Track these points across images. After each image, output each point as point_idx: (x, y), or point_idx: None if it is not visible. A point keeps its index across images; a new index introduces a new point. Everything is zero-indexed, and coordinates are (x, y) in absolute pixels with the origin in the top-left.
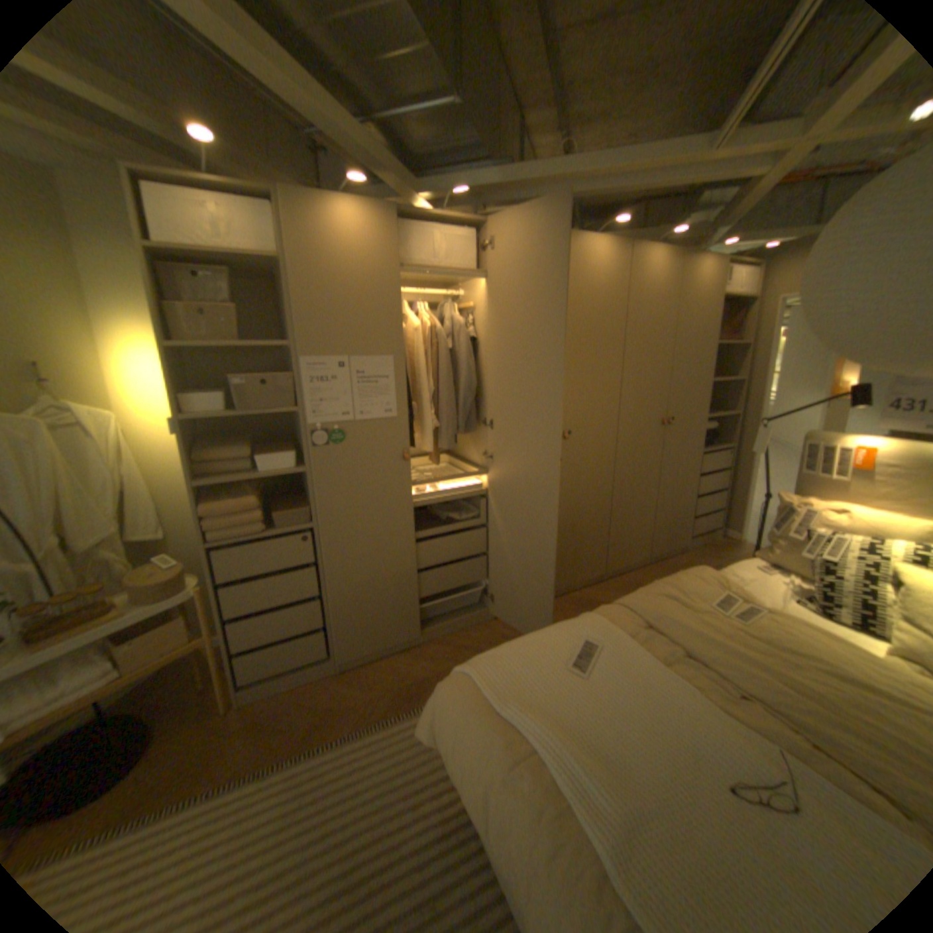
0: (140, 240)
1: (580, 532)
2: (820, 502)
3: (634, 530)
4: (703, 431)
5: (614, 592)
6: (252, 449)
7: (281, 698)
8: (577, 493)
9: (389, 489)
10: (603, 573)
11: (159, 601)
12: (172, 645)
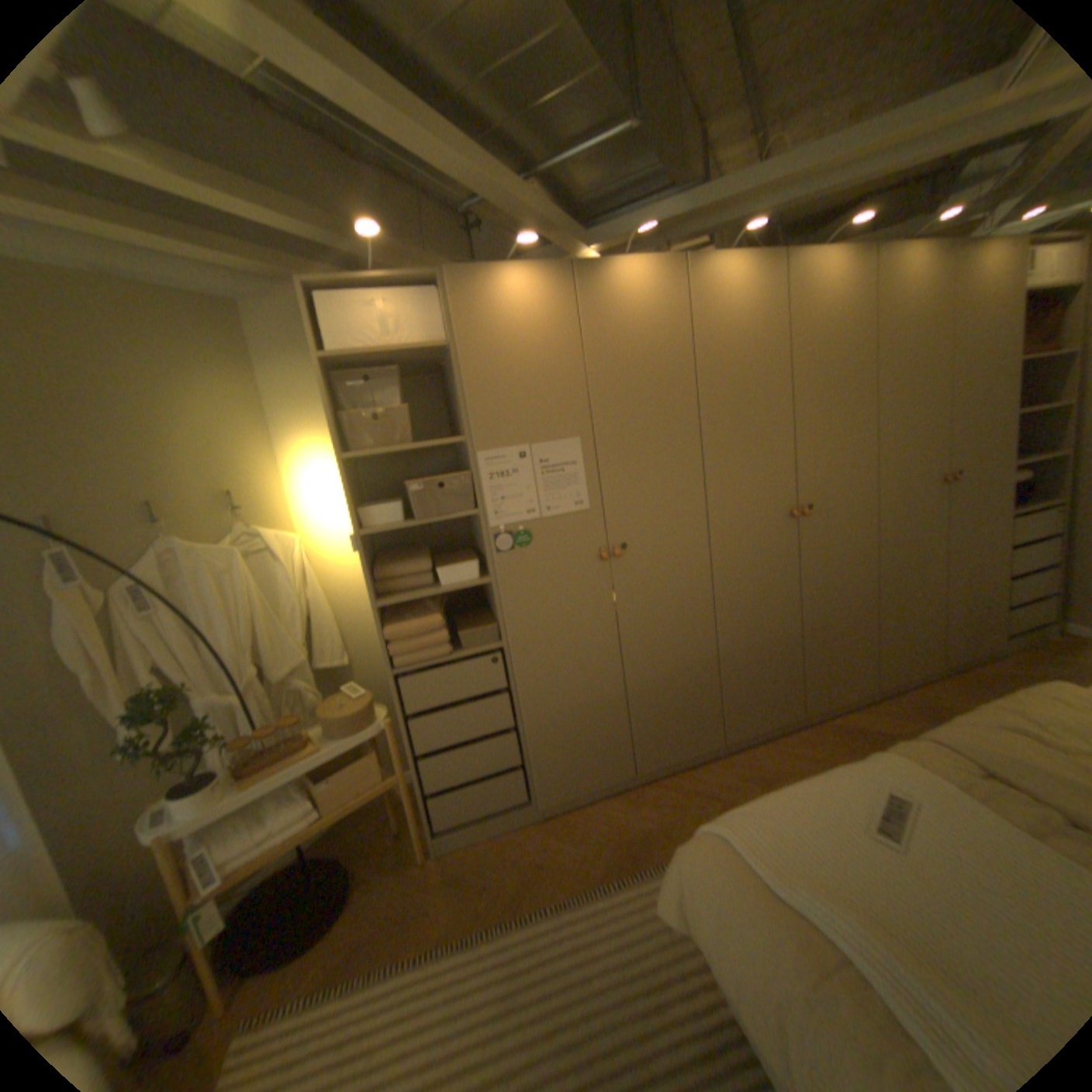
0: (313, 353)
1: (837, 638)
2: None
3: (916, 630)
4: (1009, 484)
5: (897, 718)
6: (431, 562)
7: (481, 849)
8: (828, 586)
9: (585, 597)
10: (875, 692)
11: (350, 736)
12: (366, 785)
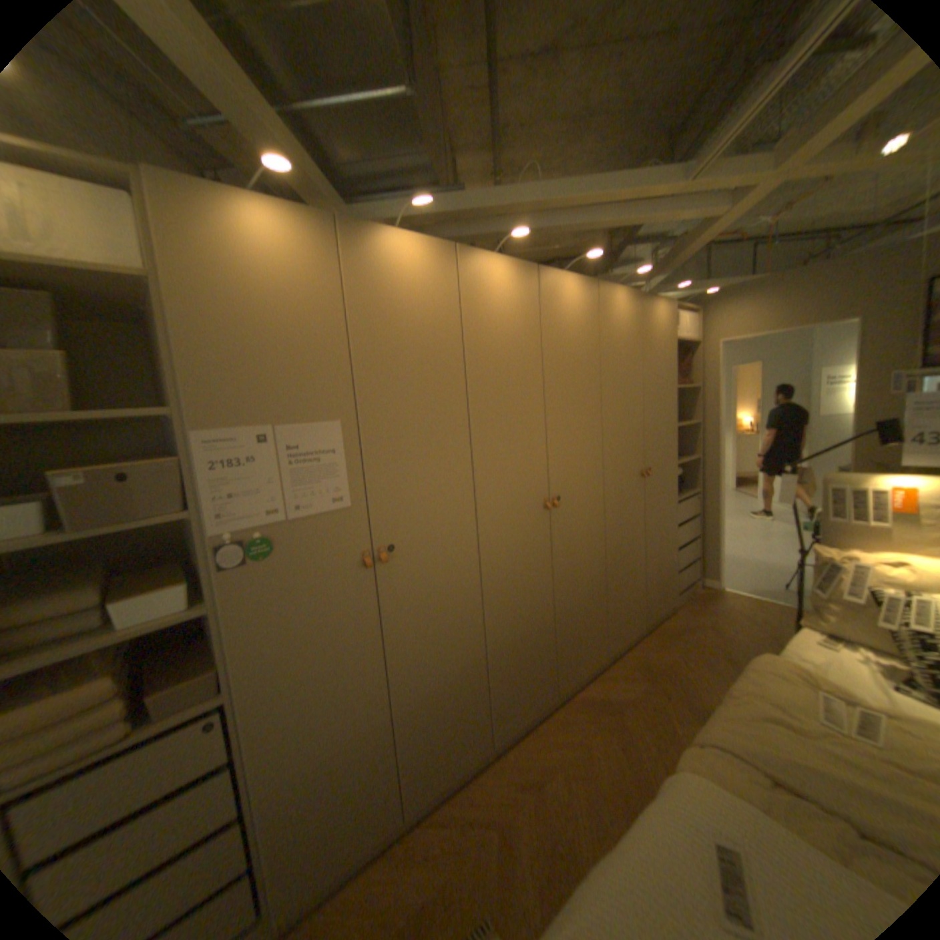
0: None
1: (579, 616)
2: (857, 552)
3: (629, 599)
4: (671, 478)
5: (624, 681)
6: (105, 587)
7: None
8: (572, 570)
9: (345, 613)
10: (606, 659)
11: None
12: None
